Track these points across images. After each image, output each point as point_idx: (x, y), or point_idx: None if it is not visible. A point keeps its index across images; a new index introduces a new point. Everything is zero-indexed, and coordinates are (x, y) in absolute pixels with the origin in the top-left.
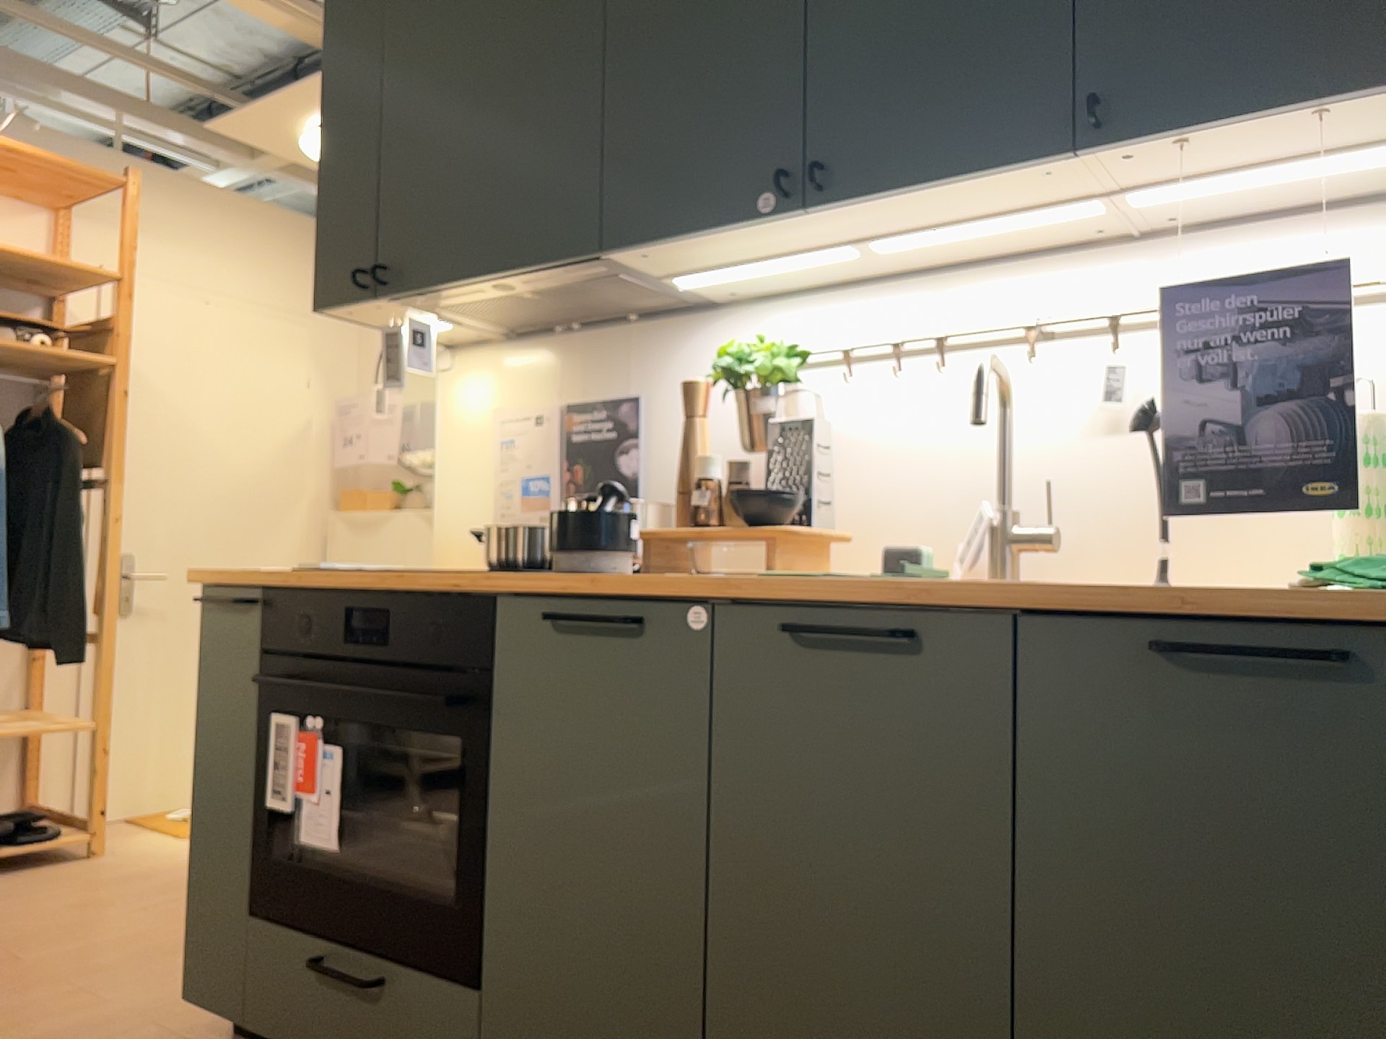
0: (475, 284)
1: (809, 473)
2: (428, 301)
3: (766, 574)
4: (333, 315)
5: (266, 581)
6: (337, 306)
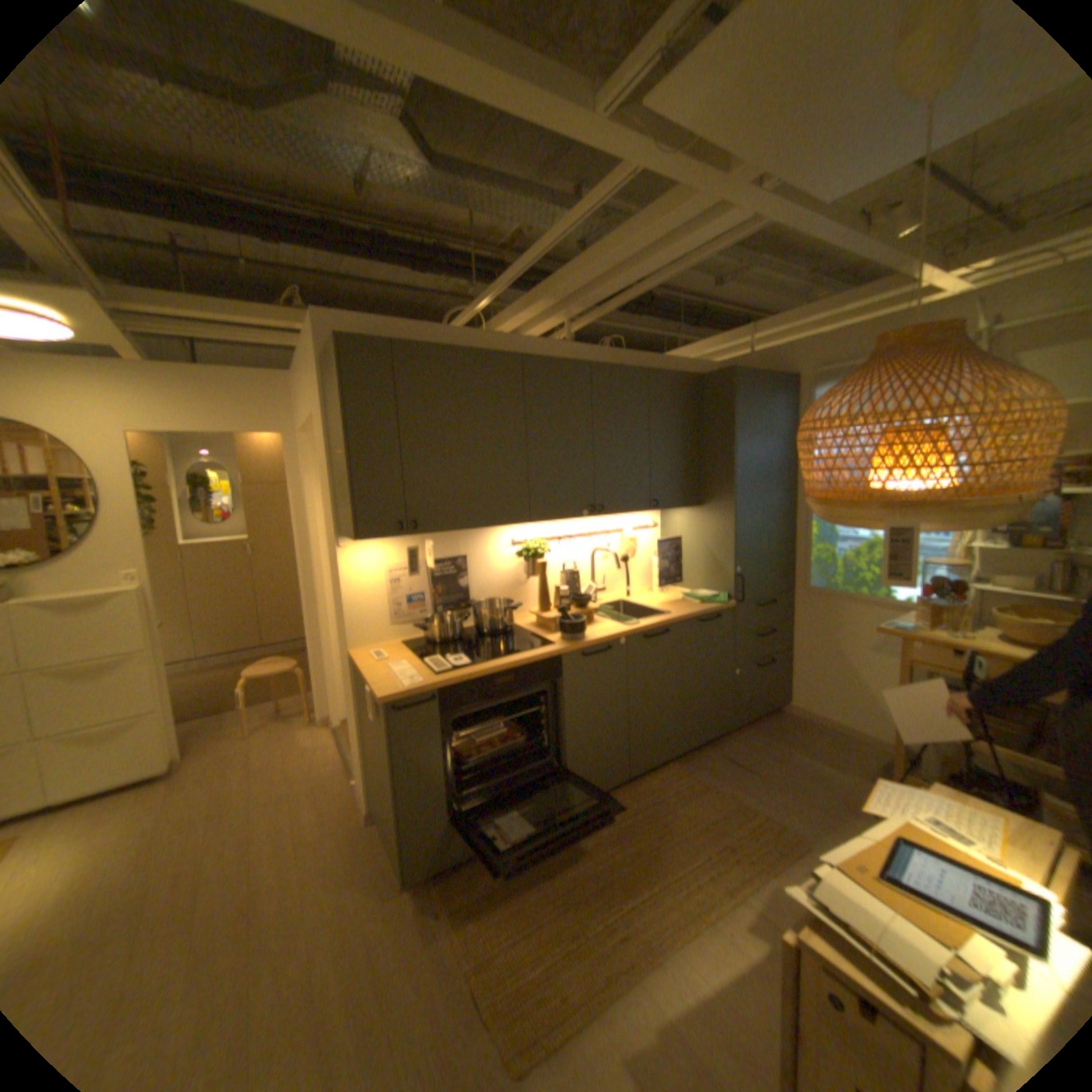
0: (462, 530)
1: (574, 586)
2: (424, 534)
3: (626, 624)
4: (357, 541)
5: (435, 685)
6: (370, 538)
